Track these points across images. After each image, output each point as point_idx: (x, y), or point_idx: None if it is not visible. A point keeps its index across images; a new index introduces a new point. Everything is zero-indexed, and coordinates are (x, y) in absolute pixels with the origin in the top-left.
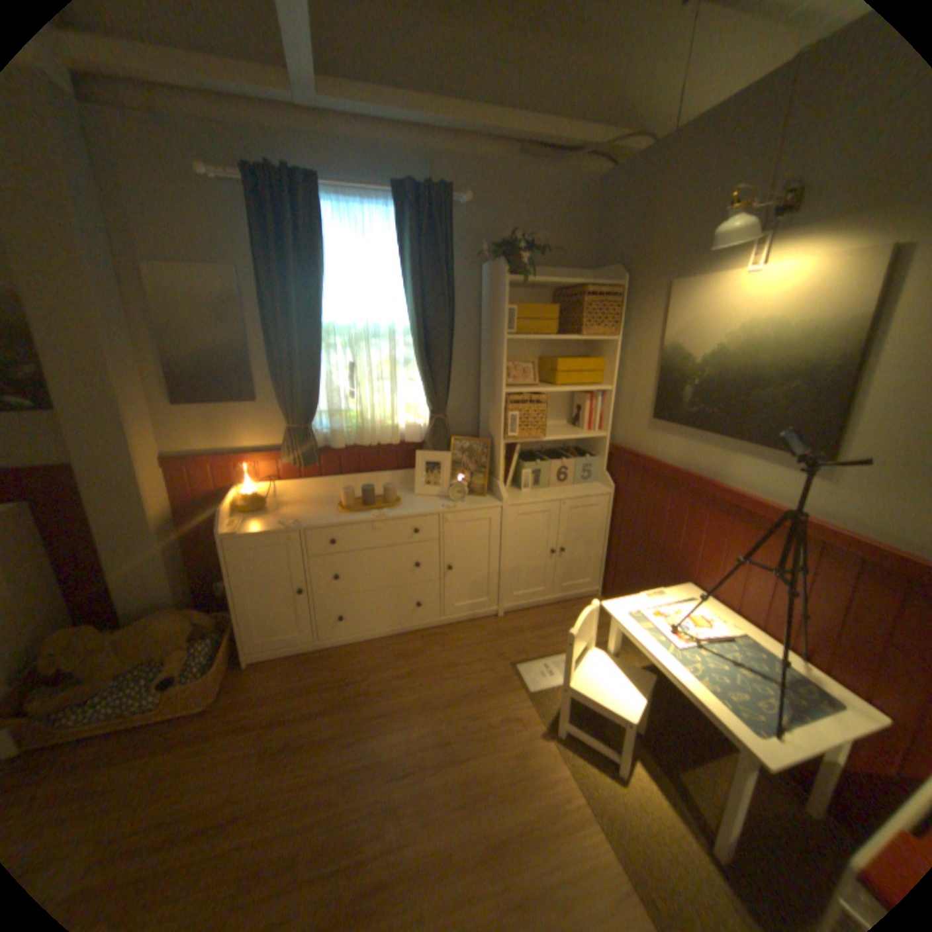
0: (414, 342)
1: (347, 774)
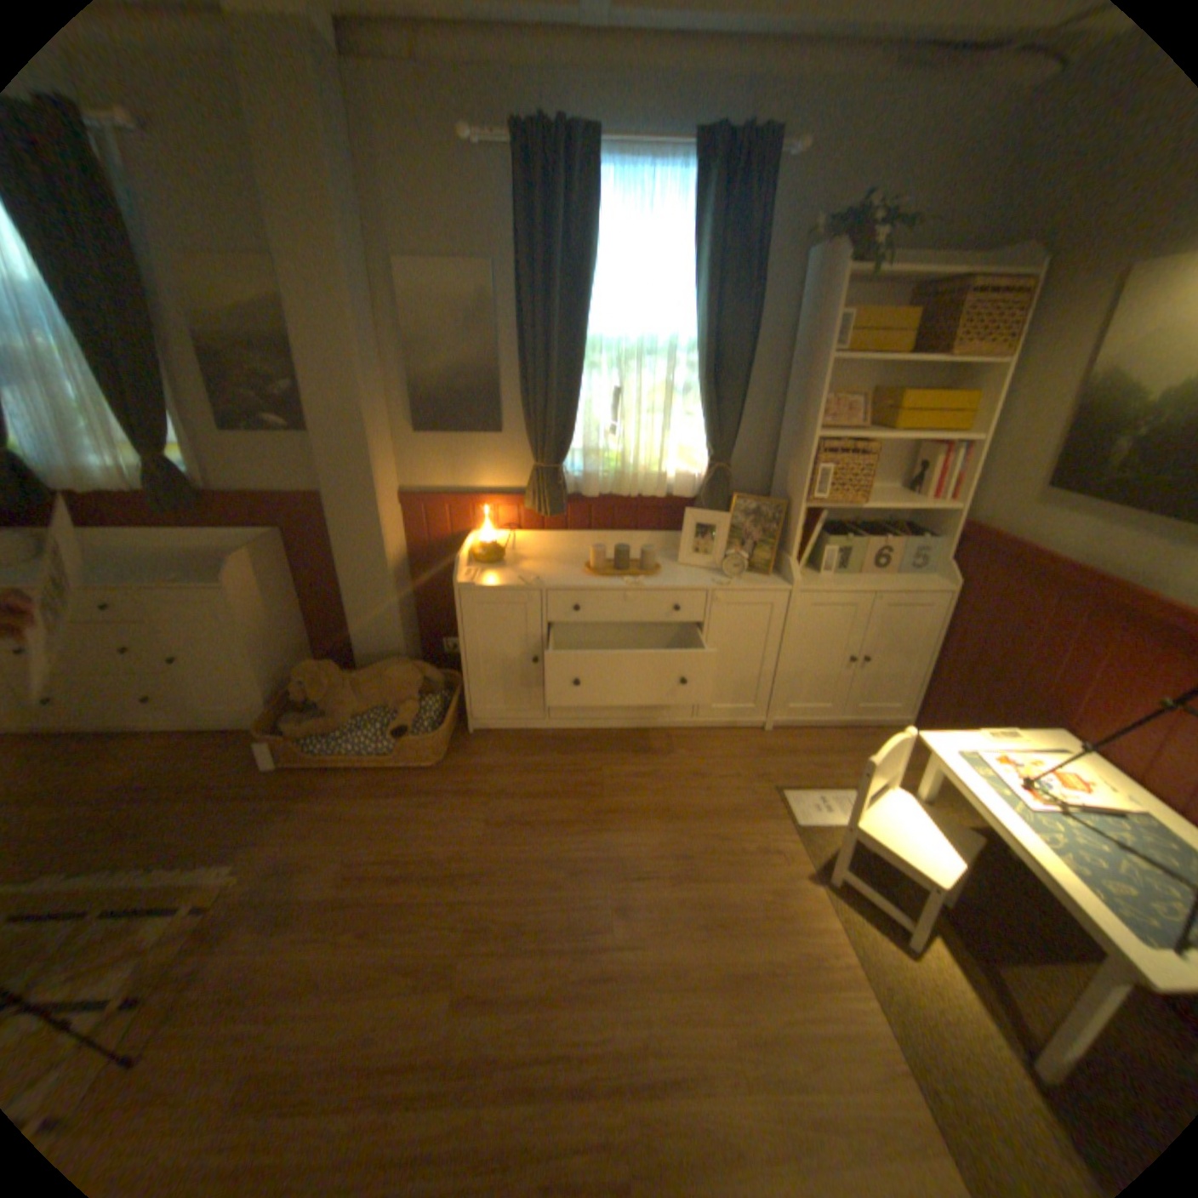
0: (700, 362)
1: (575, 862)
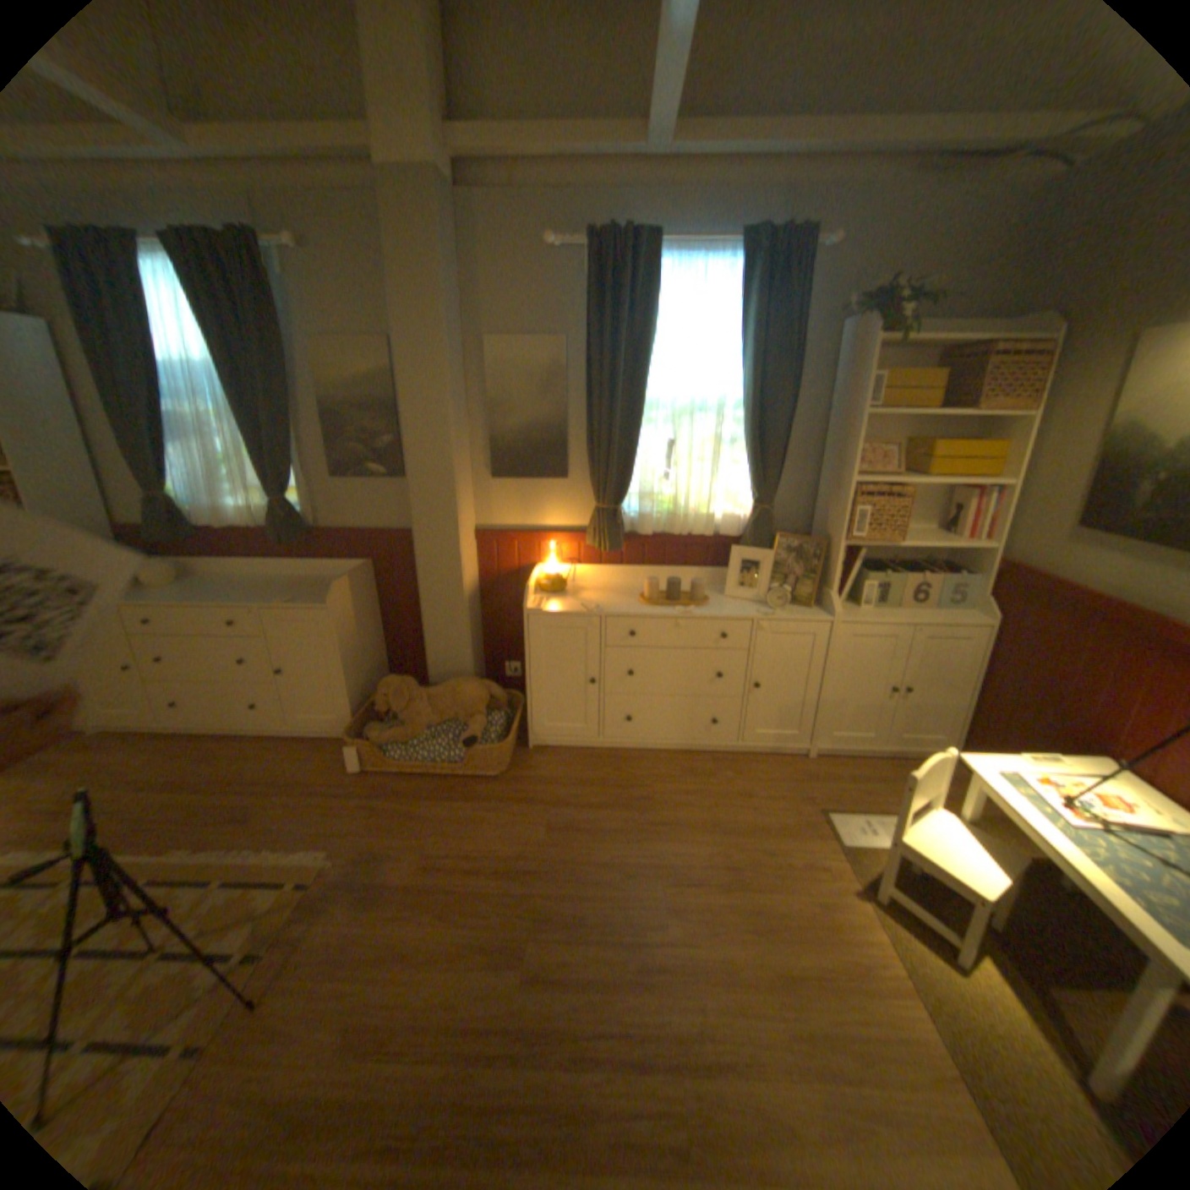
0: (745, 417)
1: (630, 866)
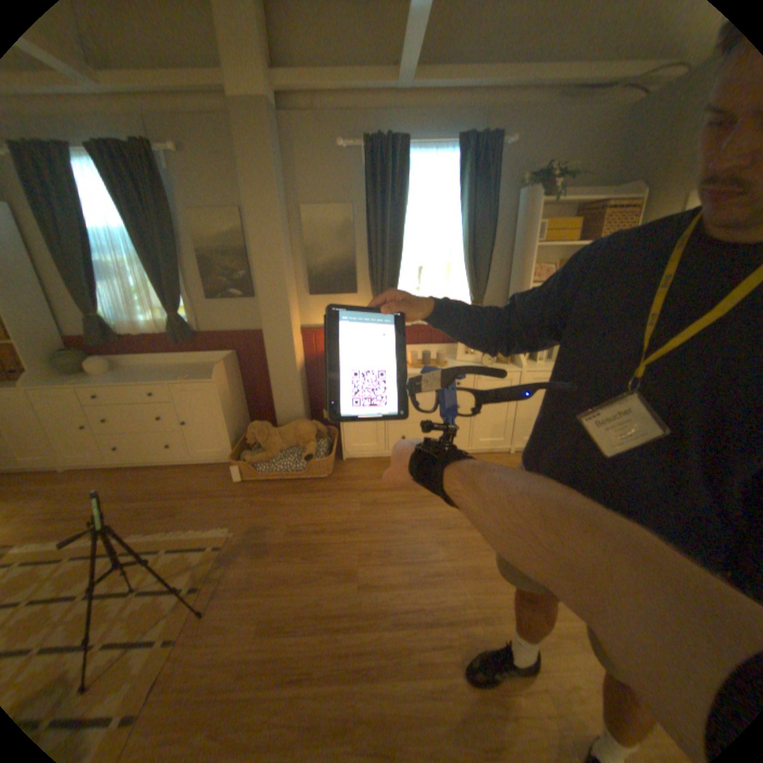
0: (464, 251)
1: (413, 521)
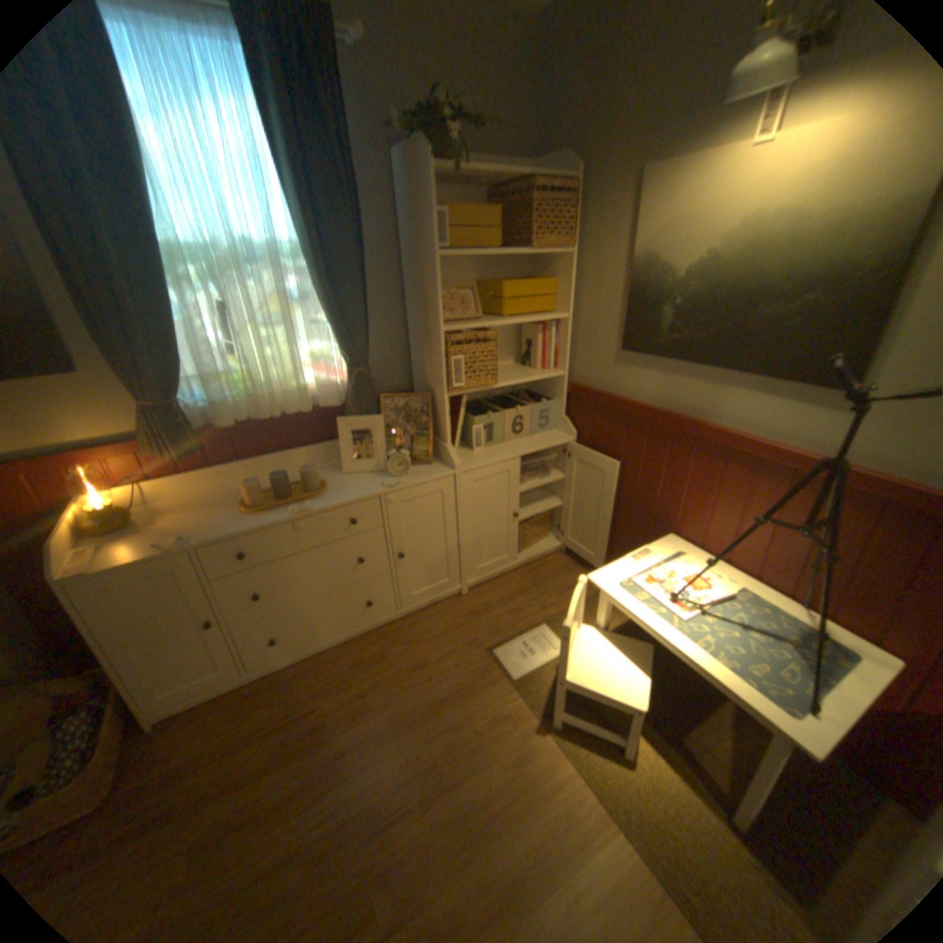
0: (310, 266)
1: (314, 844)
